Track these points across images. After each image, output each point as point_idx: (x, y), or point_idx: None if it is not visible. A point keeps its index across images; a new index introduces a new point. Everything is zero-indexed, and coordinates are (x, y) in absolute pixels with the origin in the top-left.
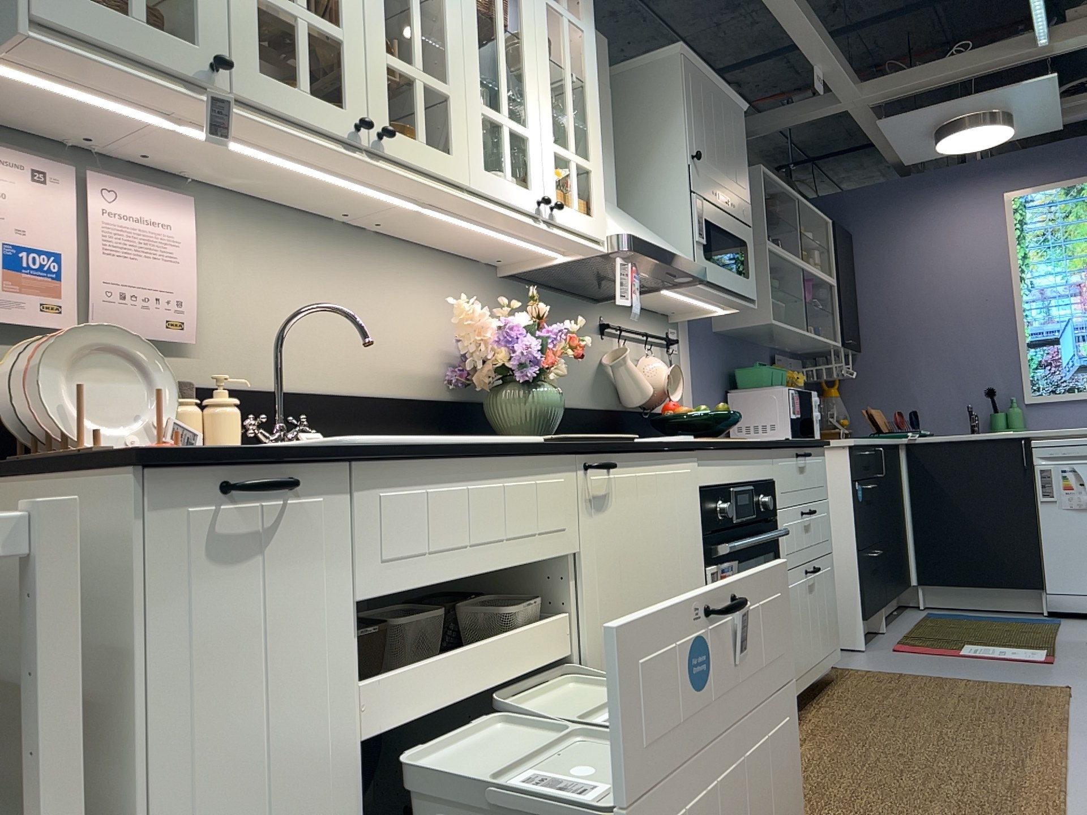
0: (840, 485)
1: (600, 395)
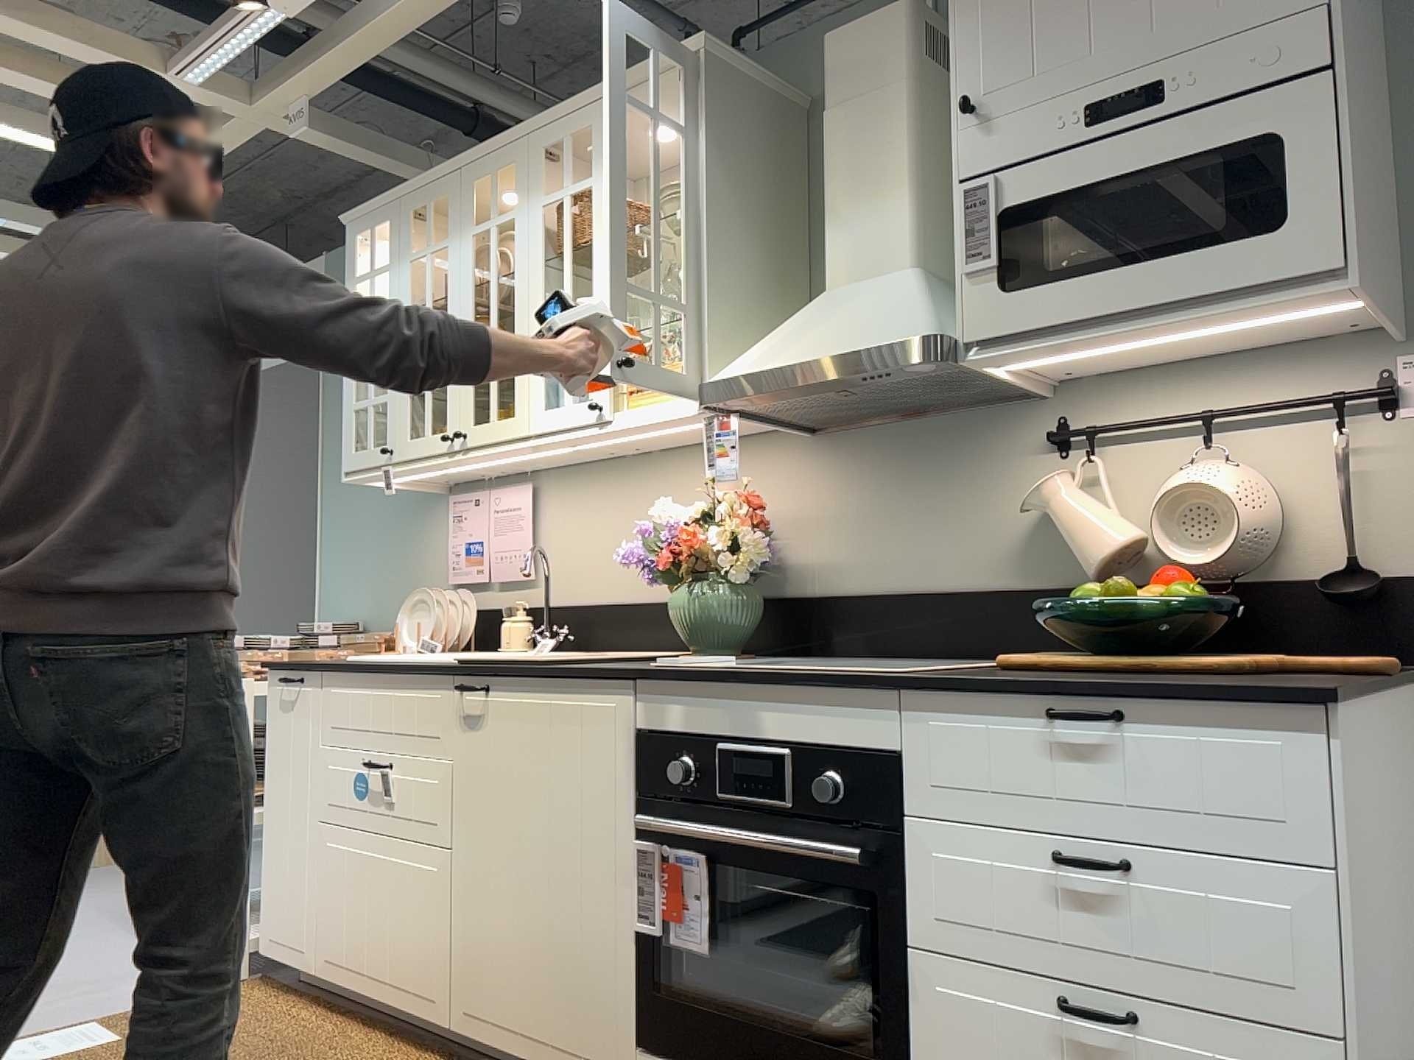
0: None
1: (1038, 562)
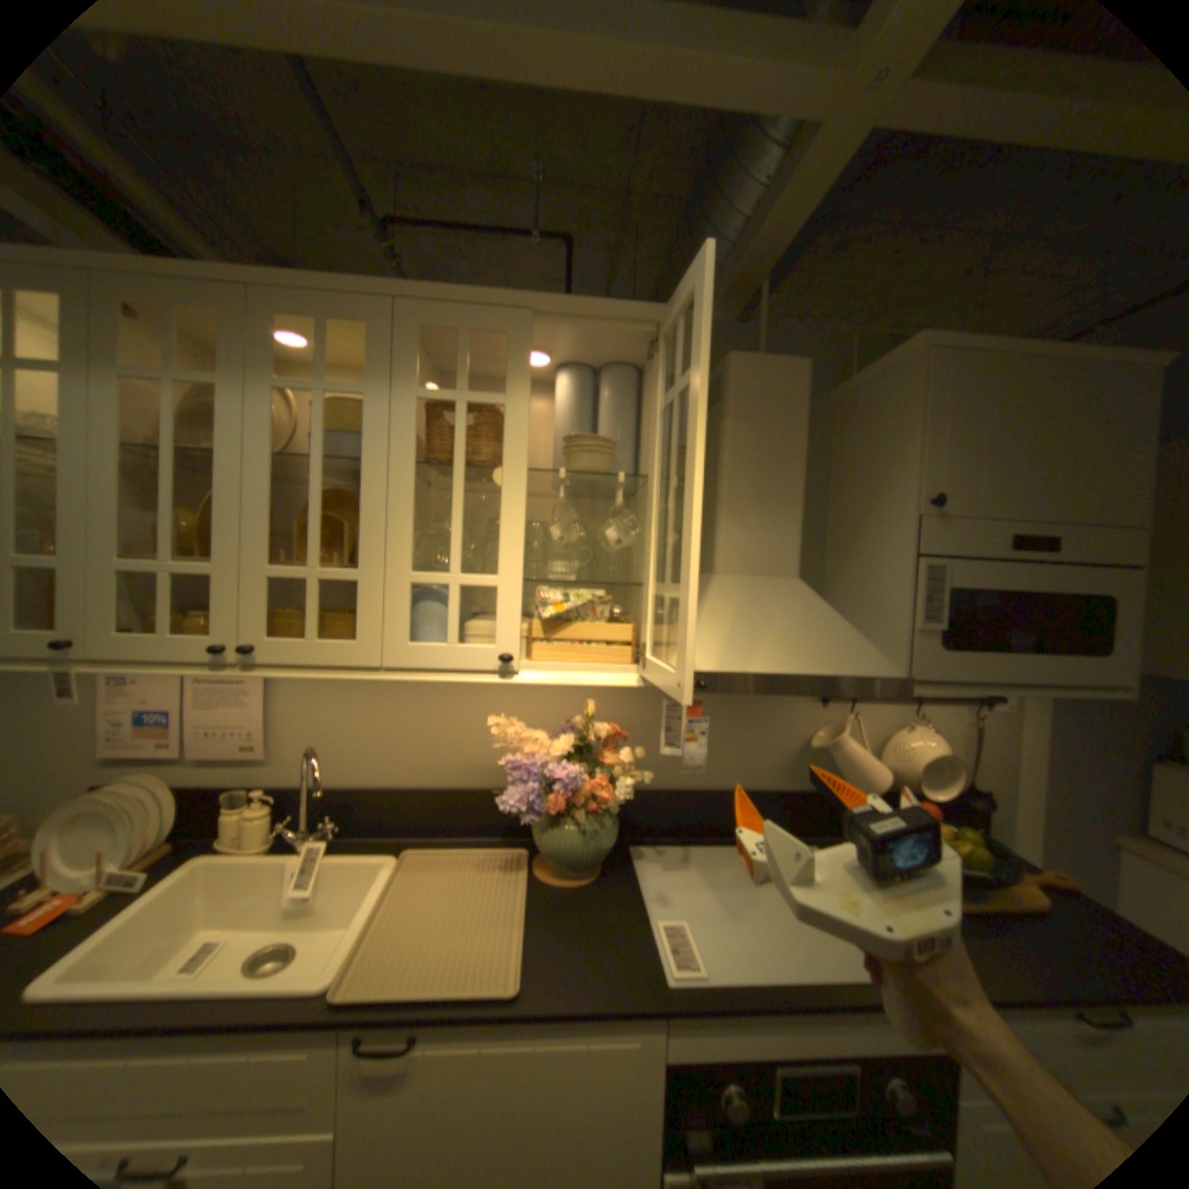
0: None
1: (803, 774)
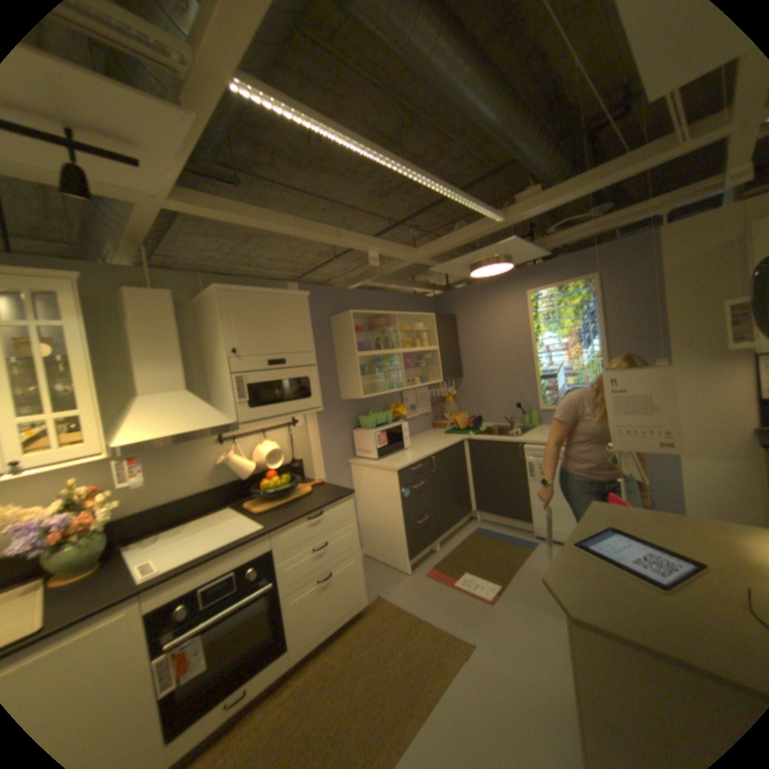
0: (394, 490)
1: (216, 479)
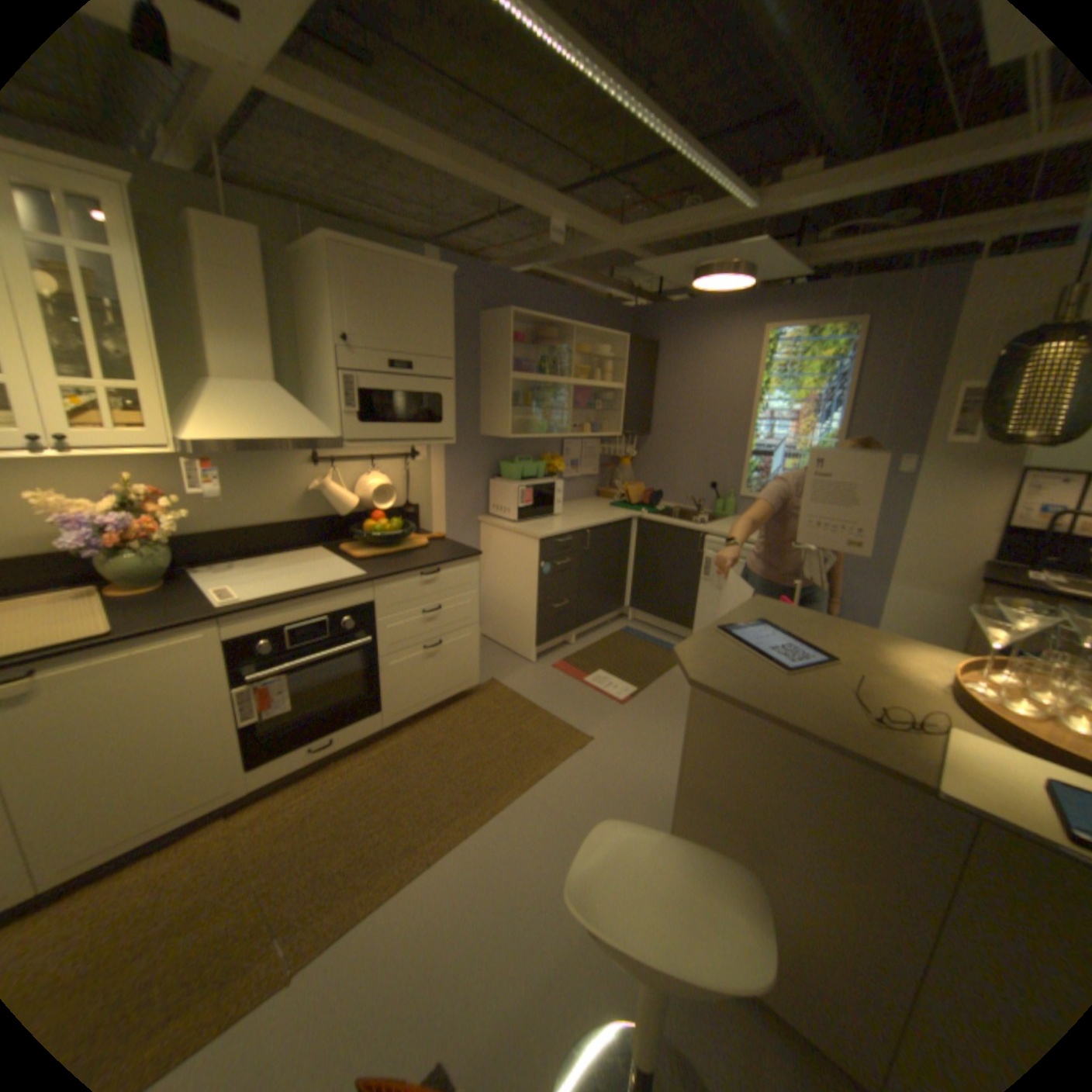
0: (533, 562)
1: (309, 508)
